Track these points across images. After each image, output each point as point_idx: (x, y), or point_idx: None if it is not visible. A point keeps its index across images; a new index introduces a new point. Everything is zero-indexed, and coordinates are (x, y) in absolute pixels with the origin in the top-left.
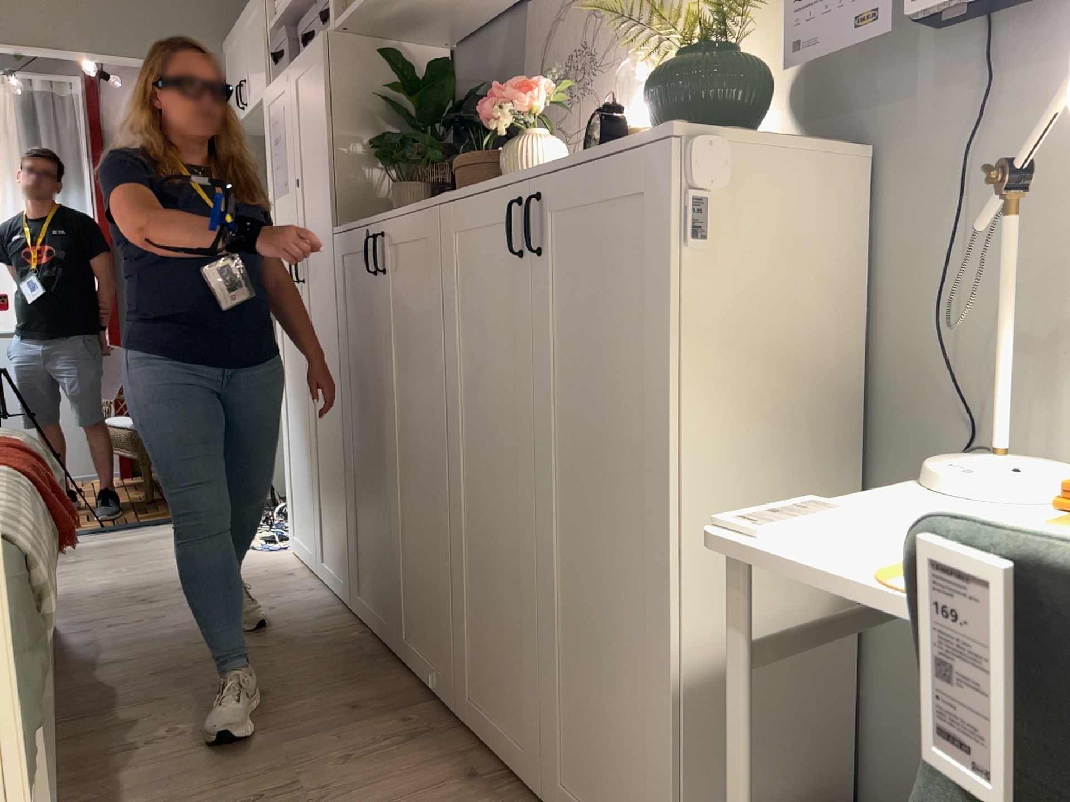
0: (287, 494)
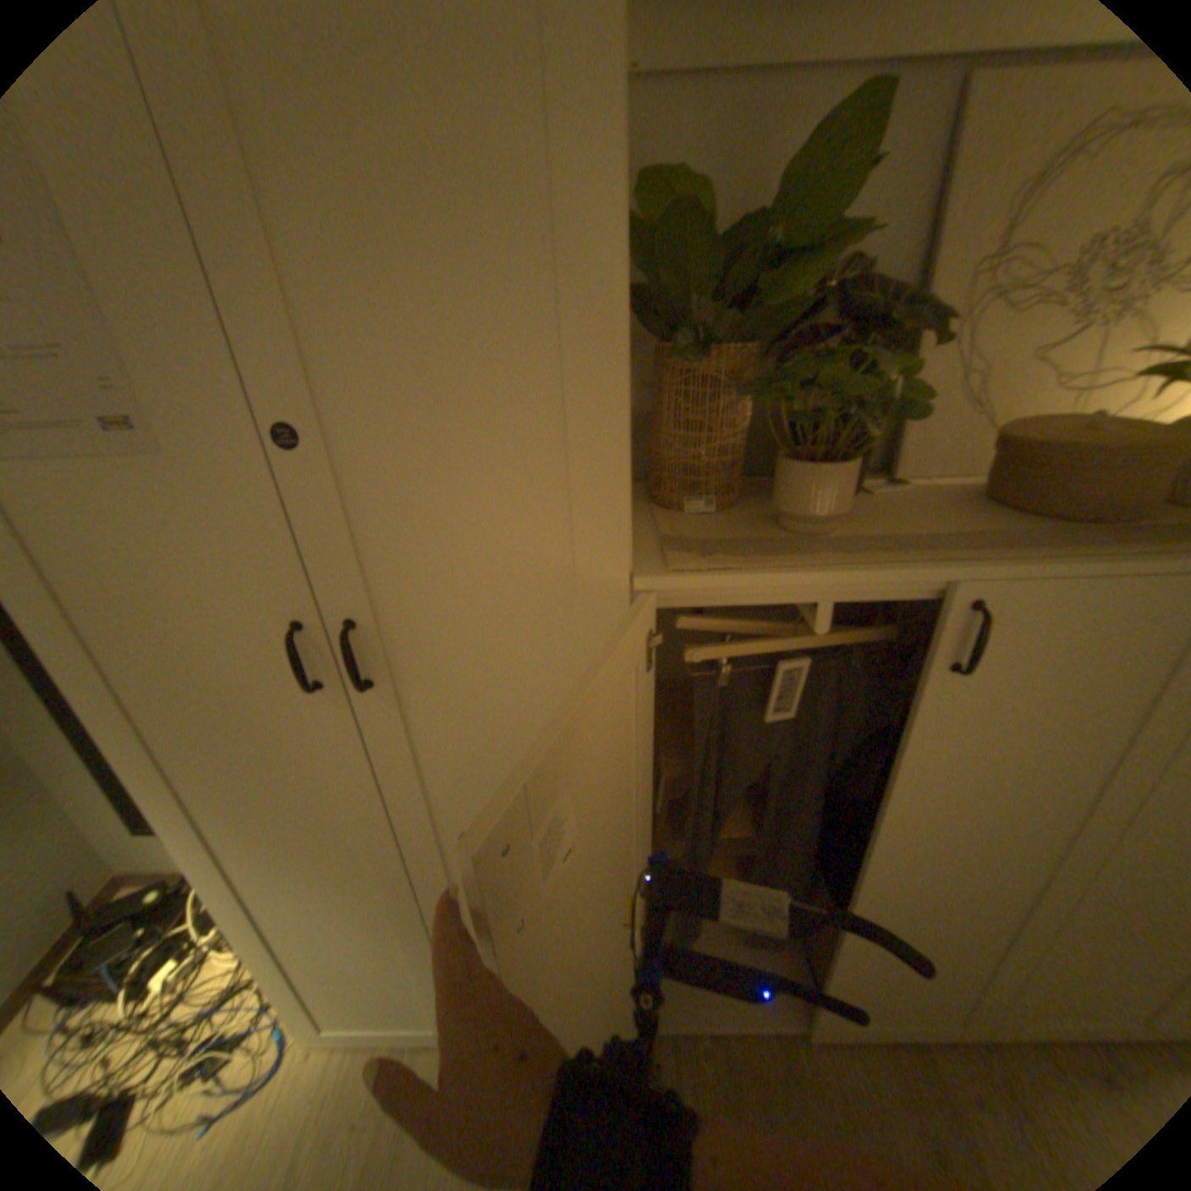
0: (278, 997)
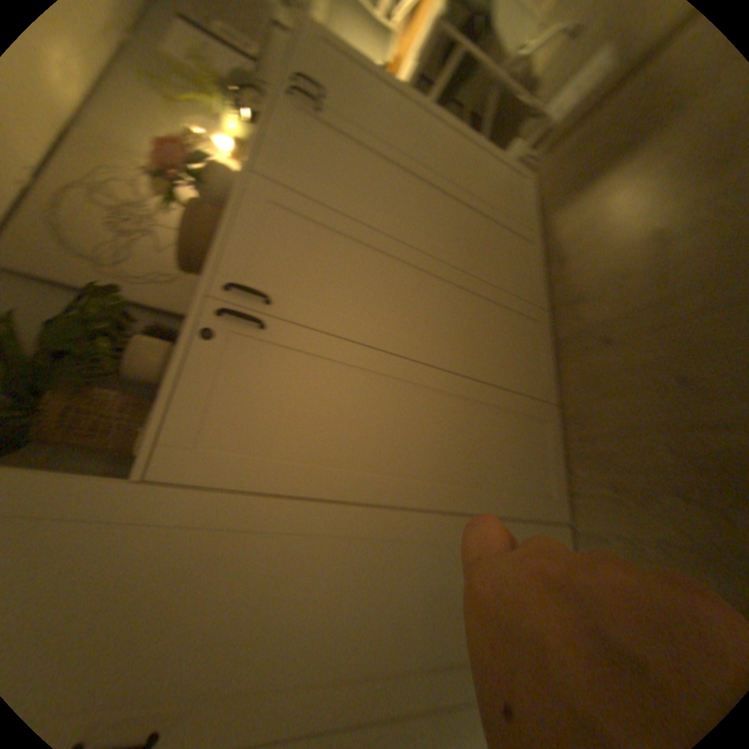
0: None
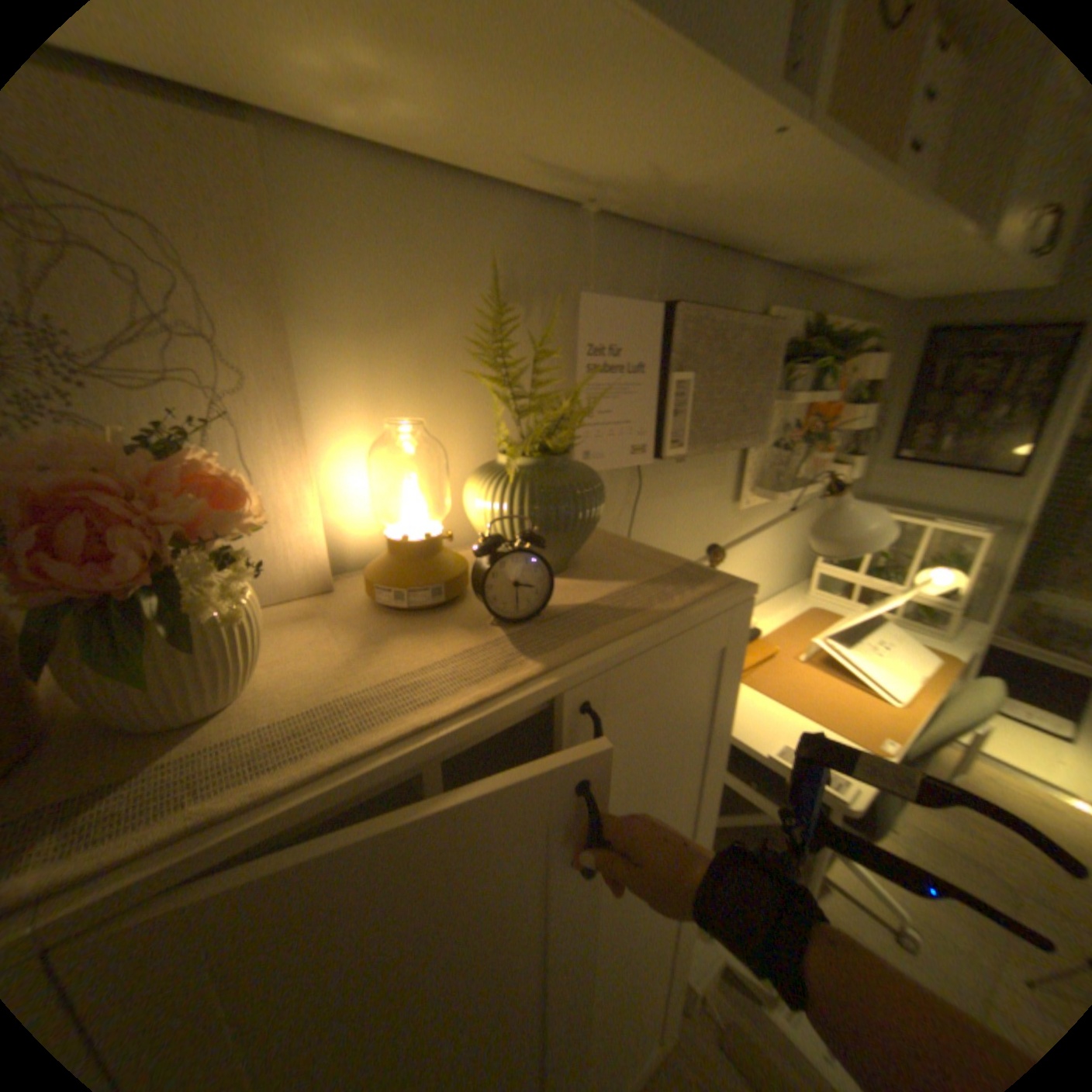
0: None
